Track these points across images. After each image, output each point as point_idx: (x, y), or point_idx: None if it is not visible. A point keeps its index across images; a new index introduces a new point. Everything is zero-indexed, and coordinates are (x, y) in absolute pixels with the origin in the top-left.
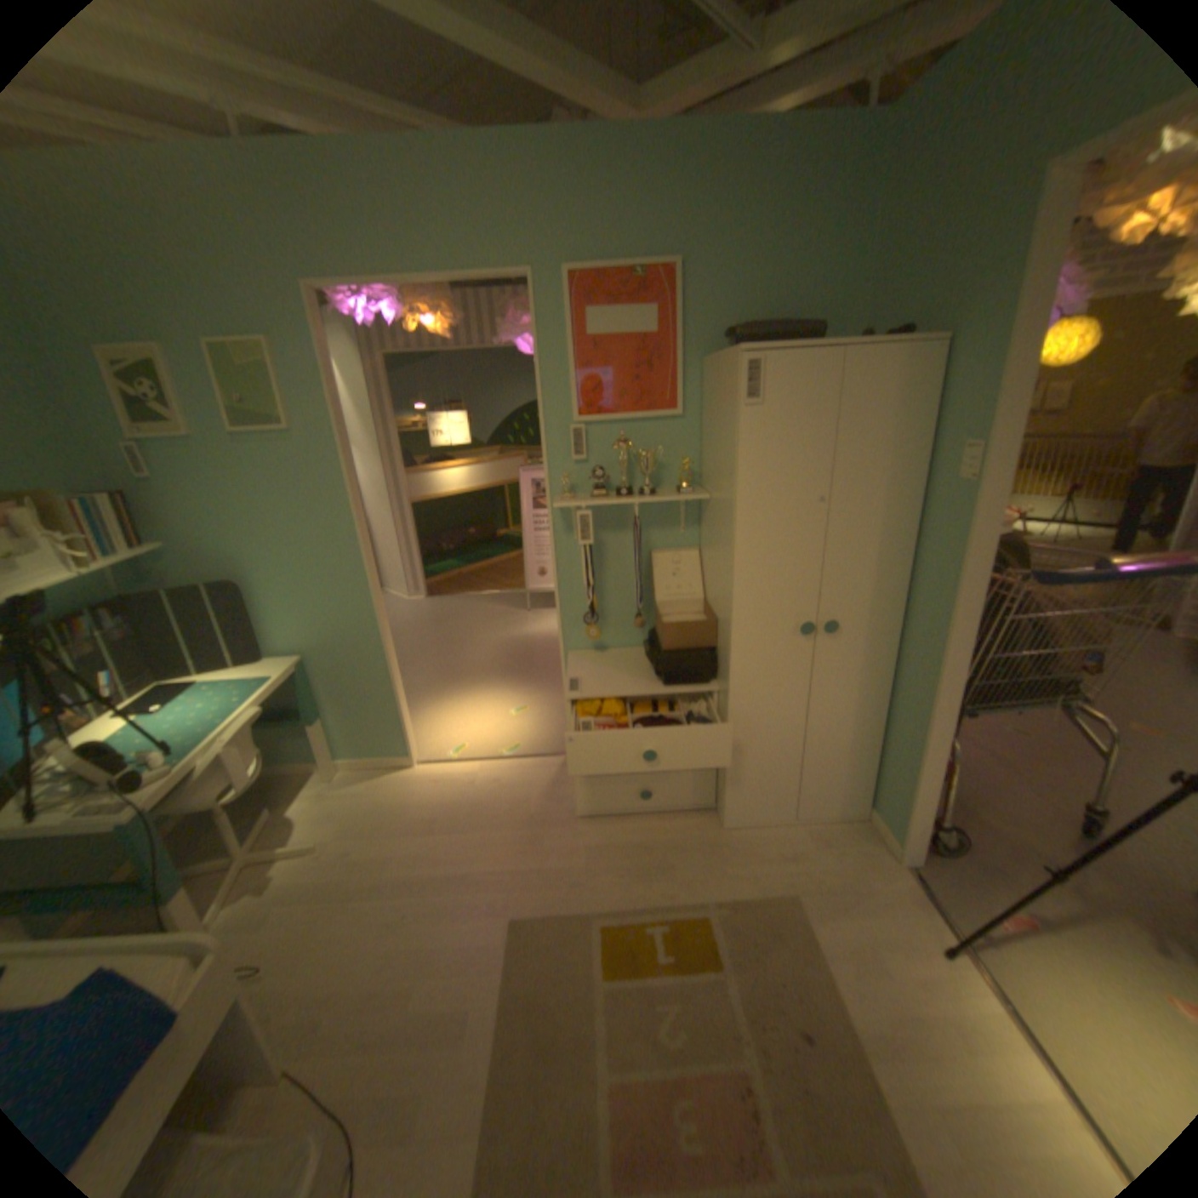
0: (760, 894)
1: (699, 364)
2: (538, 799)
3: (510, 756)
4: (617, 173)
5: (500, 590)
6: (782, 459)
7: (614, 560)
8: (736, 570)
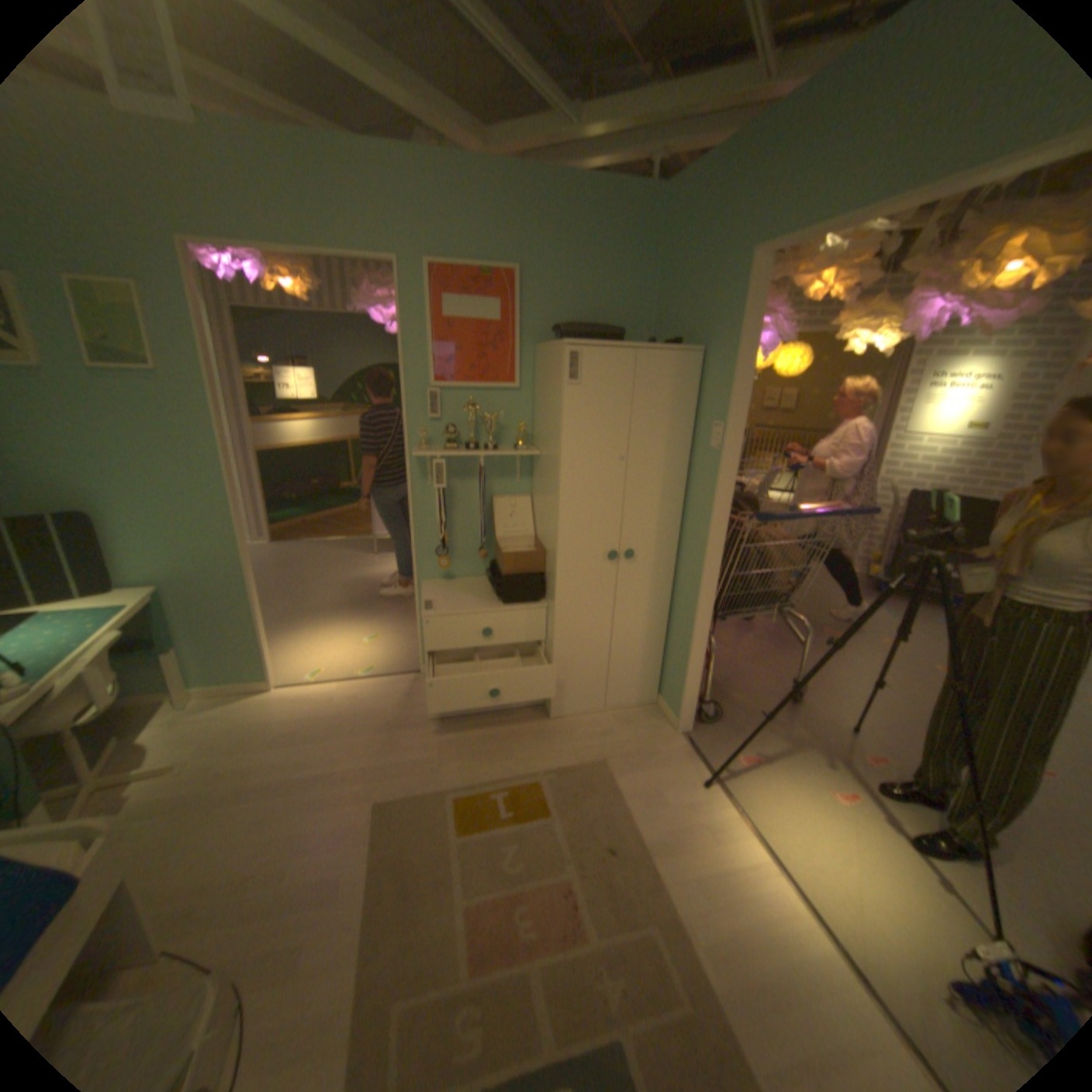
0: (577, 762)
1: (532, 351)
2: (393, 710)
3: (364, 677)
4: (469, 195)
5: (346, 538)
6: (593, 428)
7: (461, 504)
8: (560, 511)
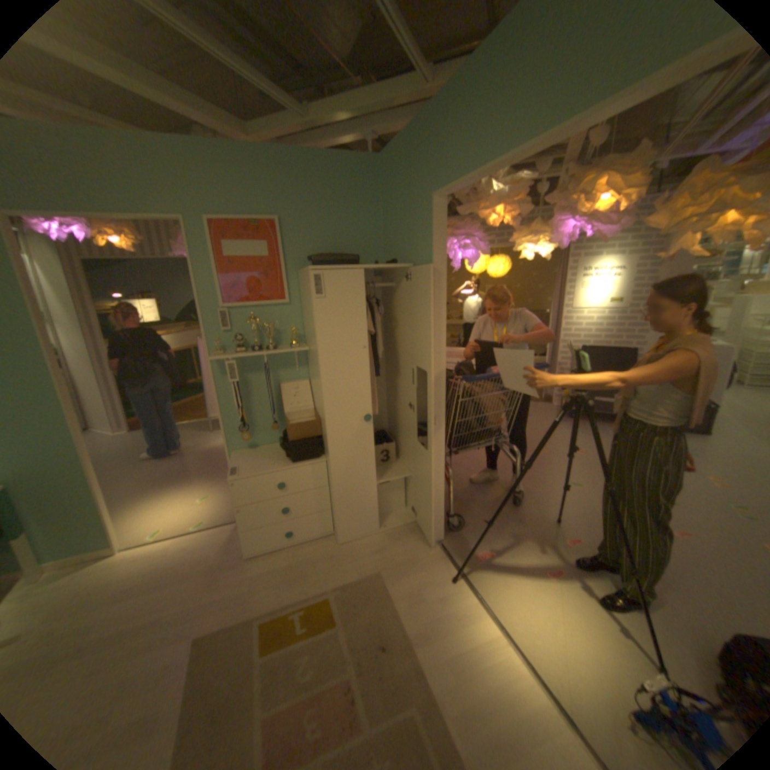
0: (358, 577)
1: (297, 275)
2: (216, 555)
3: (195, 531)
4: (234, 168)
5: (190, 420)
6: (340, 326)
7: (257, 390)
8: (324, 389)
